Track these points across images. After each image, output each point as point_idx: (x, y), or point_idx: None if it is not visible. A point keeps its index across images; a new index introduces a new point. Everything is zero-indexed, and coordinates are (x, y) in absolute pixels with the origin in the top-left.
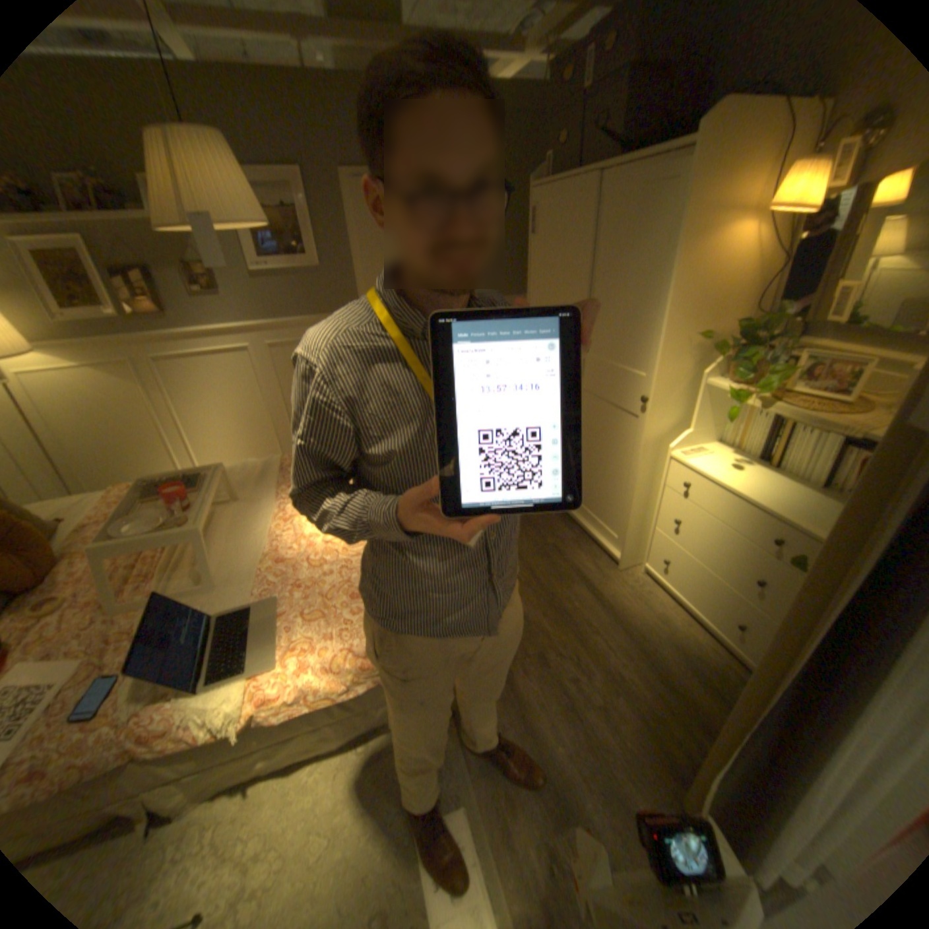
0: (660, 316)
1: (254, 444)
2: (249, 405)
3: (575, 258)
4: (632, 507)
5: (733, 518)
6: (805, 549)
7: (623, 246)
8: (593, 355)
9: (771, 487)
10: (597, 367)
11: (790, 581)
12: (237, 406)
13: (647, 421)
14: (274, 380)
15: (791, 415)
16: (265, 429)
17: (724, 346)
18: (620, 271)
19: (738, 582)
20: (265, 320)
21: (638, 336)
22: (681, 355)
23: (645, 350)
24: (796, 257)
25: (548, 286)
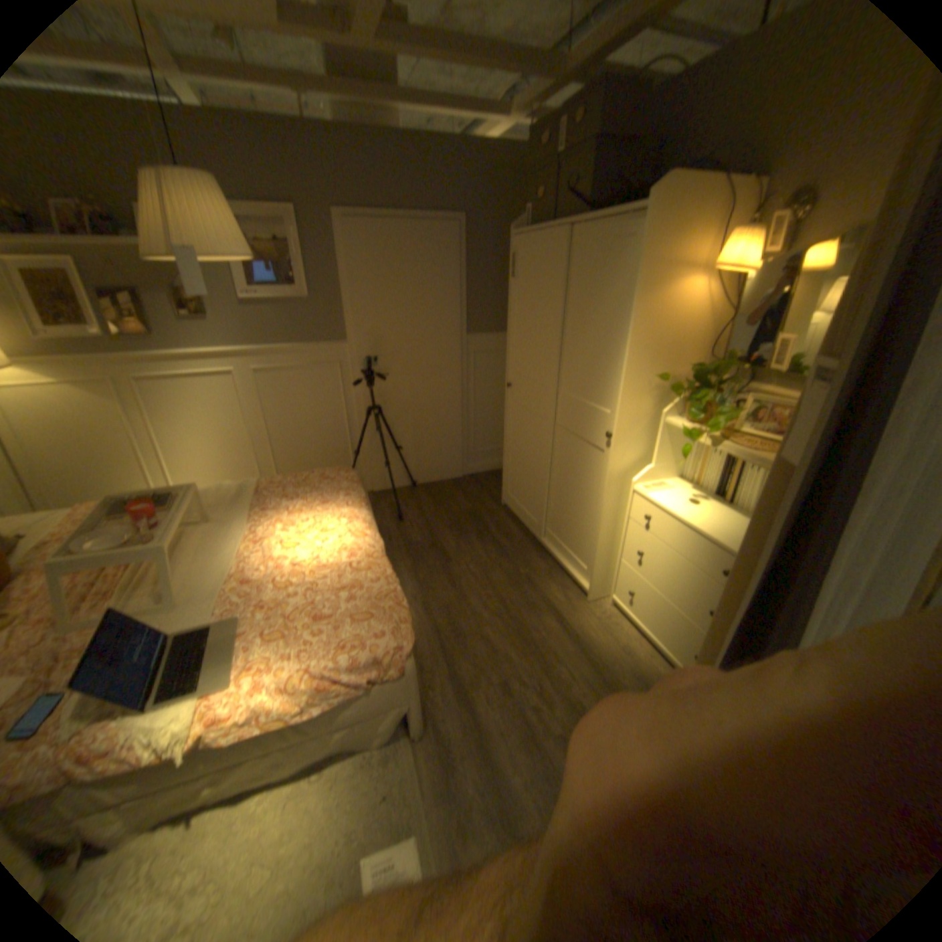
0: (622, 357)
1: (233, 465)
2: (230, 426)
3: (550, 300)
4: (599, 537)
5: (689, 549)
6: None
7: (591, 291)
8: (565, 390)
9: (723, 520)
10: (569, 401)
11: None
12: (218, 427)
13: (612, 454)
14: (257, 402)
15: (740, 452)
16: (245, 450)
17: (680, 387)
18: (588, 314)
19: (695, 611)
20: (252, 344)
21: (604, 374)
22: (643, 393)
23: (610, 387)
24: (744, 309)
25: (526, 324)
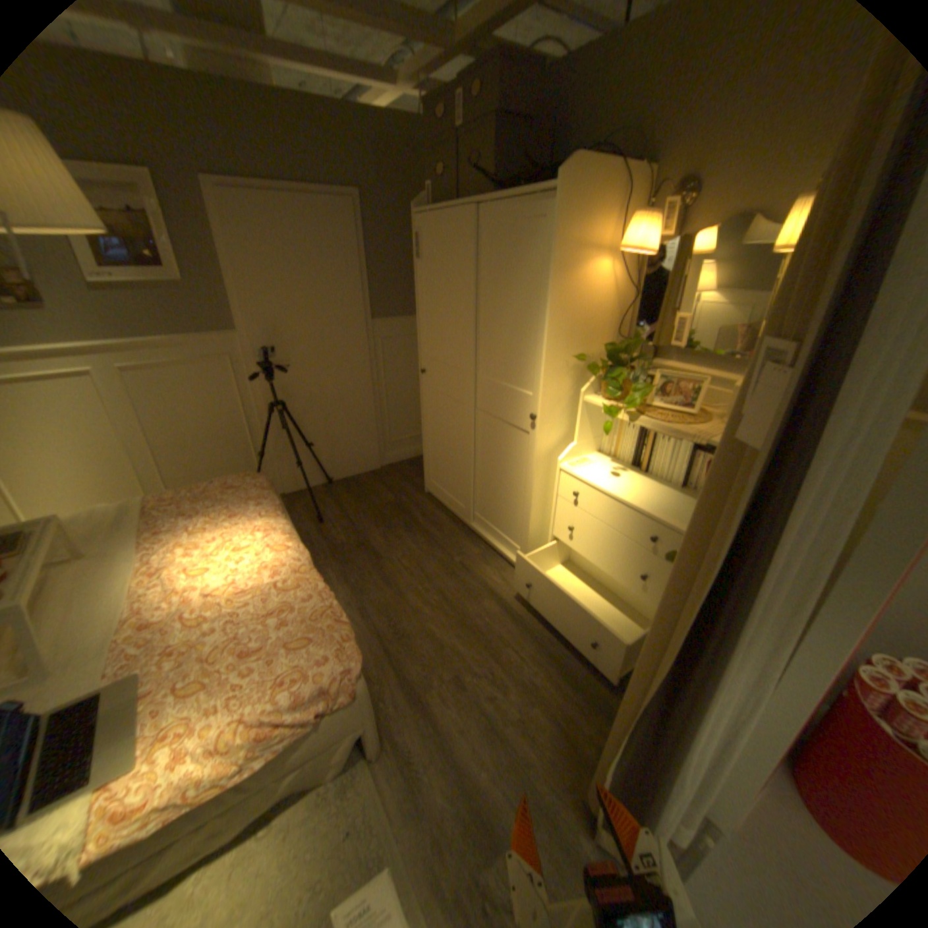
0: (540, 340)
1: (104, 485)
2: (95, 439)
3: (460, 283)
4: (530, 518)
5: (616, 521)
6: (675, 543)
7: (503, 274)
8: (483, 375)
9: (643, 490)
10: (488, 386)
11: (666, 573)
12: (78, 442)
13: (537, 437)
14: (128, 409)
15: (653, 426)
16: (119, 466)
17: (595, 367)
18: (502, 297)
19: (626, 578)
20: (112, 339)
21: (522, 358)
22: (561, 375)
23: (530, 371)
24: (644, 291)
25: (436, 308)
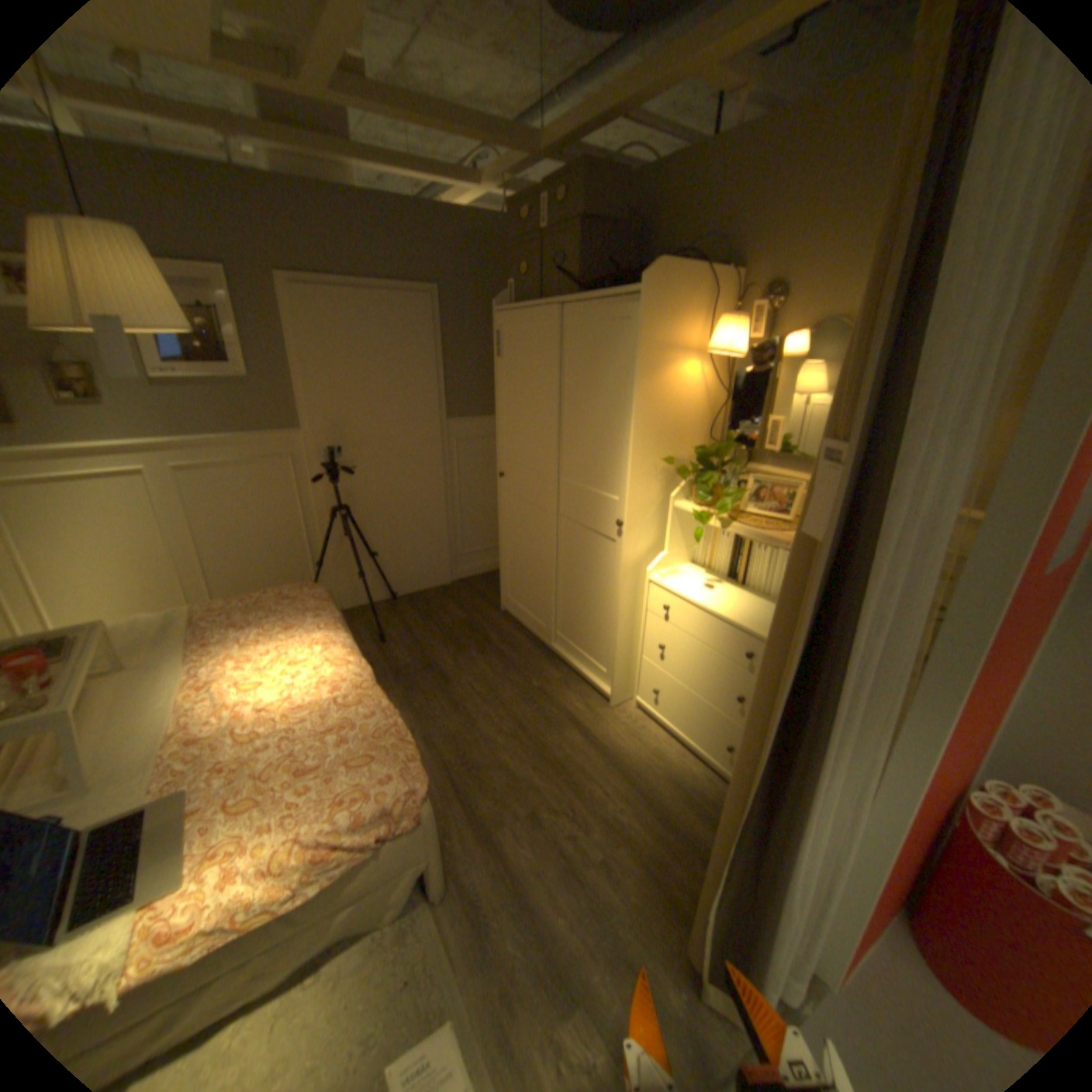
0: (626, 442)
1: (146, 594)
2: (141, 543)
3: (543, 382)
4: (618, 635)
5: (710, 636)
6: None
7: (588, 375)
8: (567, 479)
9: (739, 603)
10: (572, 491)
11: None
12: (123, 545)
13: (624, 544)
14: (180, 511)
15: (747, 533)
16: (164, 574)
17: (685, 471)
18: (587, 398)
19: (722, 701)
20: (170, 436)
21: (608, 460)
22: (649, 479)
23: (616, 474)
24: (736, 393)
25: (517, 408)
